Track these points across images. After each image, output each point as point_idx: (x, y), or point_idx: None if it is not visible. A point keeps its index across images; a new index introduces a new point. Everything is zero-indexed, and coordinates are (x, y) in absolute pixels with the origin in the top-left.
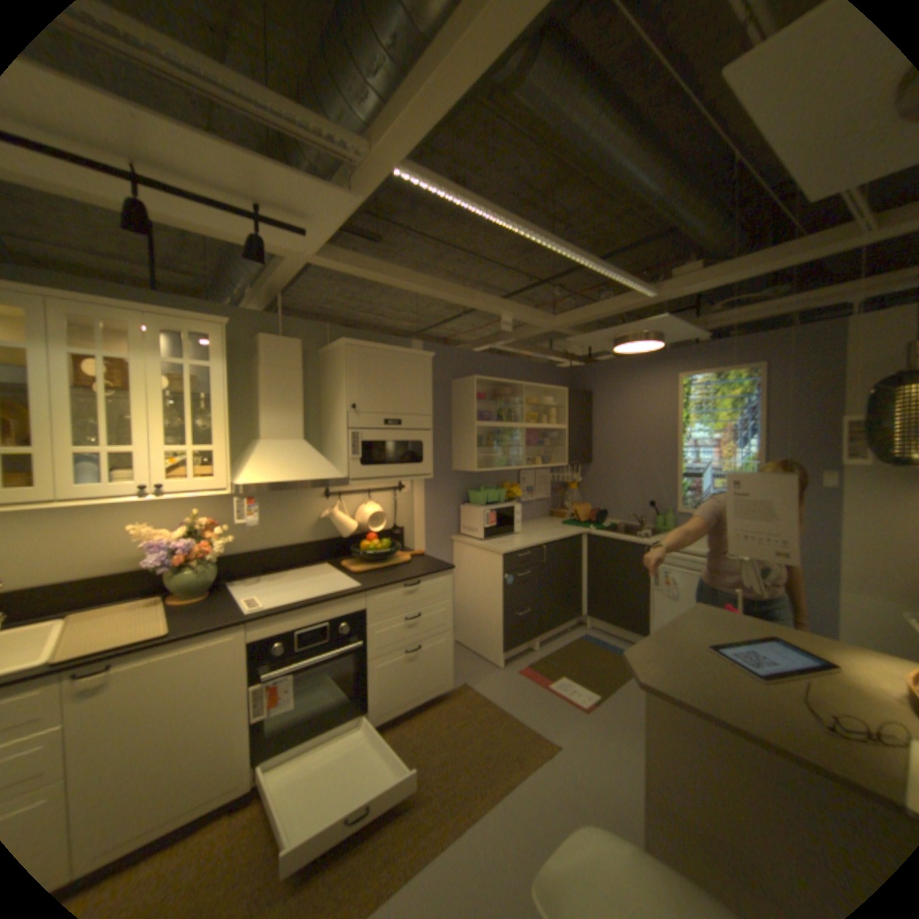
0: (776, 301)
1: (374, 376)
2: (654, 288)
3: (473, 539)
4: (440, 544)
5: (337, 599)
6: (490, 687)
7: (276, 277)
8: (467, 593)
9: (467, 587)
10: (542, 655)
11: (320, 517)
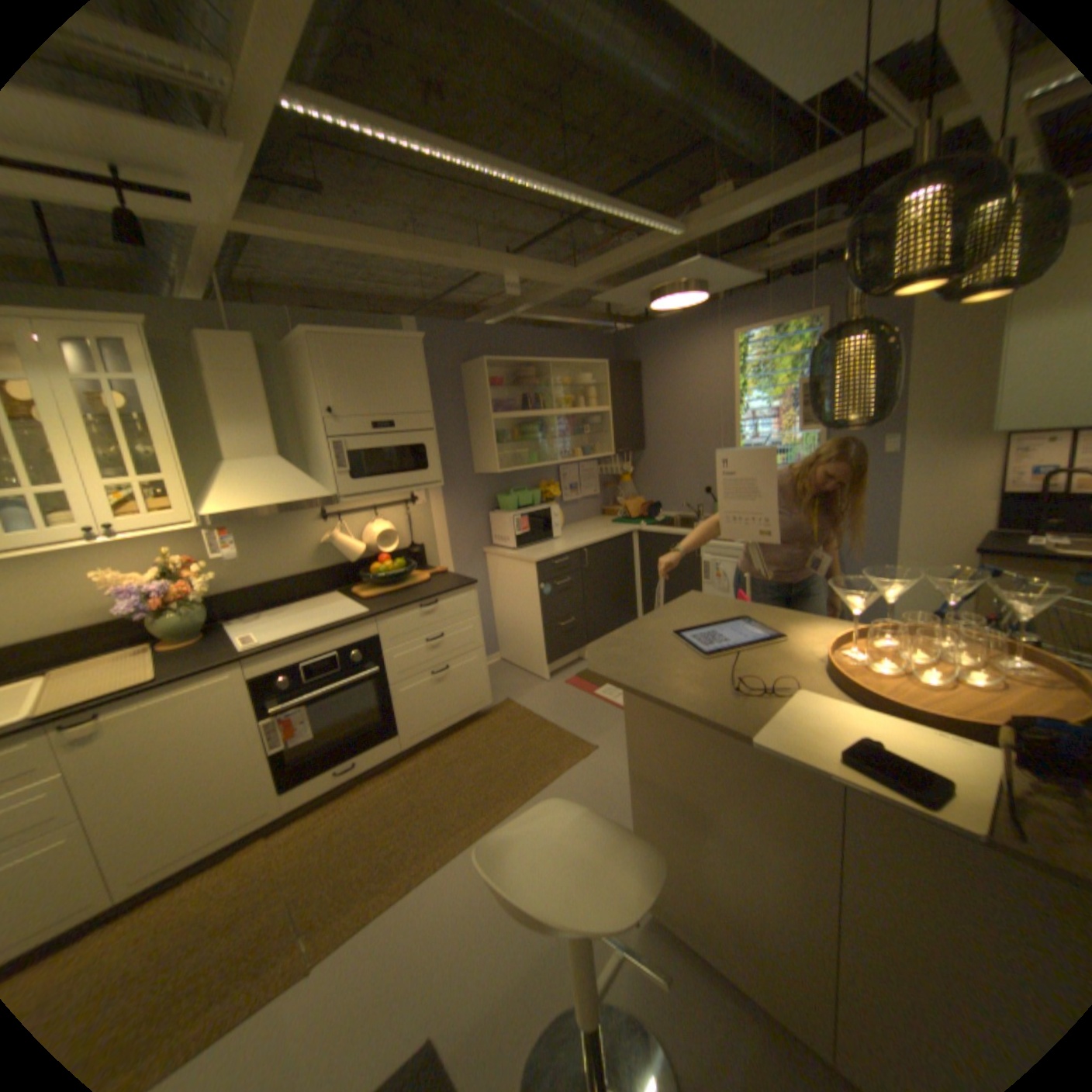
0: (842, 225)
1: (349, 370)
2: (679, 223)
3: (505, 550)
4: (470, 559)
5: (342, 627)
6: (533, 699)
7: (197, 253)
8: (507, 608)
9: (506, 602)
10: None
11: (320, 542)
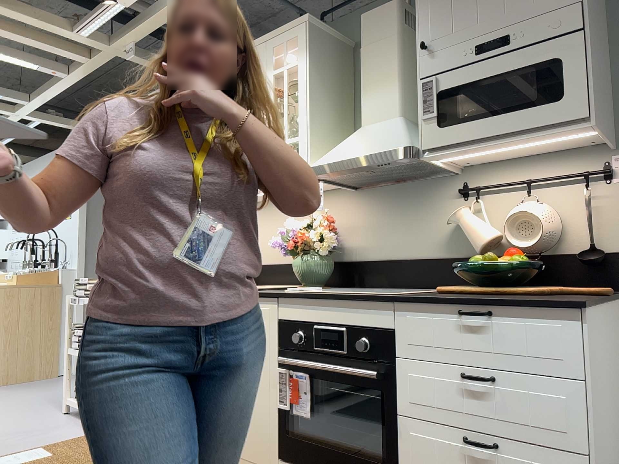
0: None
1: None
2: None
3: None
4: None
5: (352, 299)
6: None
7: None
8: None
9: None
10: None
11: (454, 225)
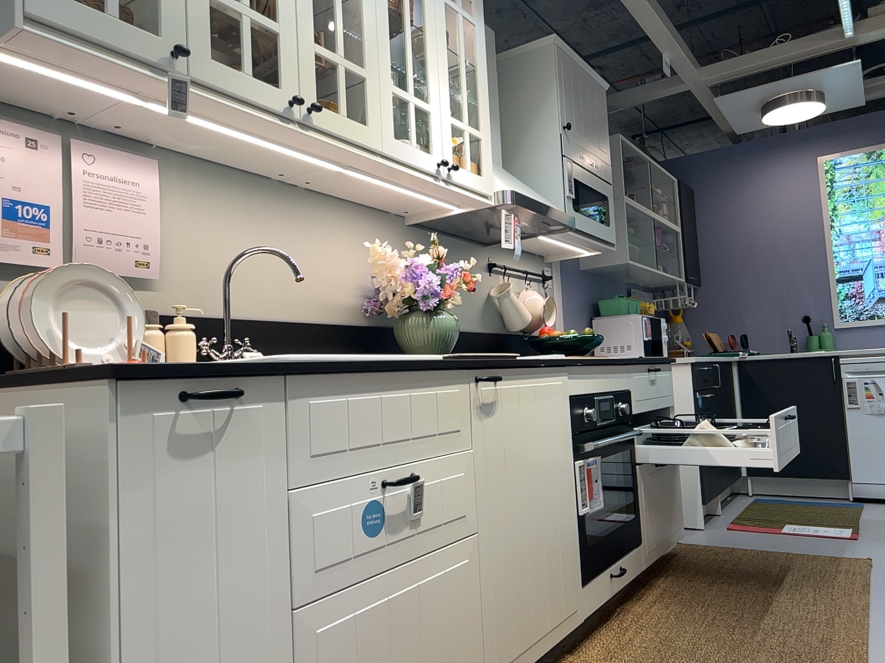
0: None
1: (574, 95)
2: (851, 28)
3: None
4: None
5: (618, 363)
6: (713, 540)
7: None
8: None
9: None
10: (731, 515)
11: (487, 299)
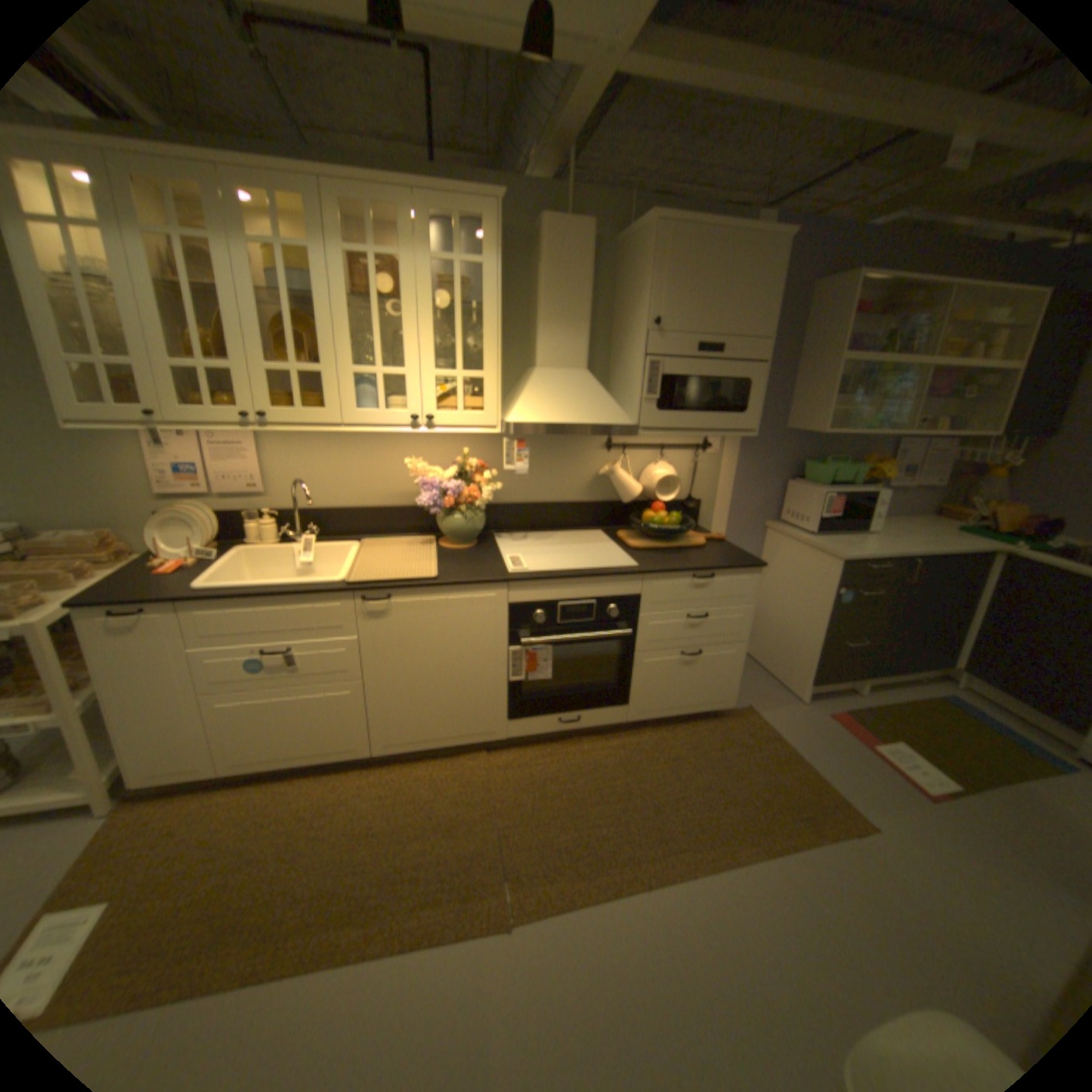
0: None
1: (692, 272)
2: None
3: (798, 532)
4: (747, 530)
5: (608, 577)
6: (785, 722)
7: (568, 113)
8: (774, 600)
9: (776, 593)
10: (871, 704)
11: (597, 474)
